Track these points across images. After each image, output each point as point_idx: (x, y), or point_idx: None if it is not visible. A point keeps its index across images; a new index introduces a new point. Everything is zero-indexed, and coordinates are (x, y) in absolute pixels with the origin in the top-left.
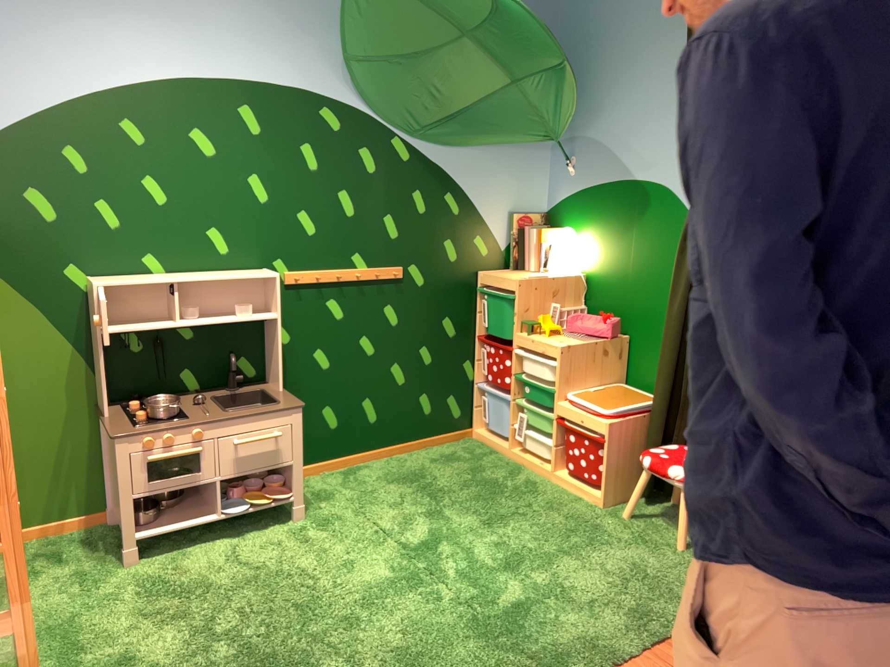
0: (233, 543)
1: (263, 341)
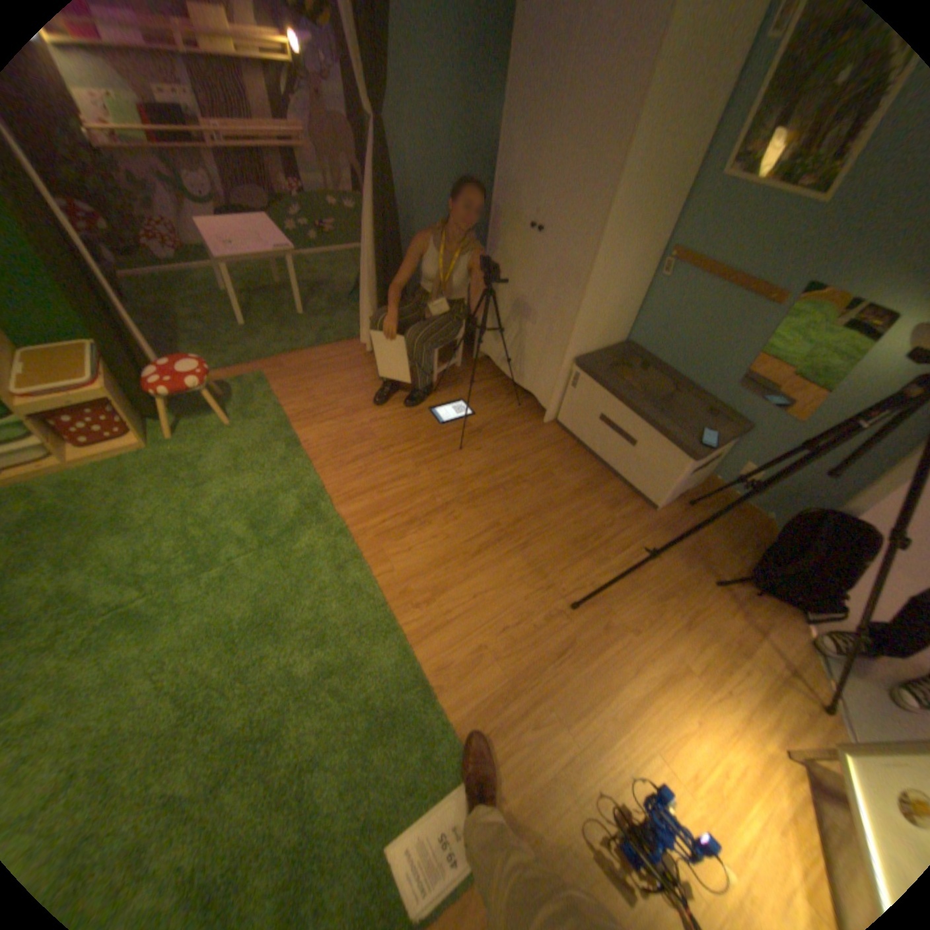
0: None
1: None
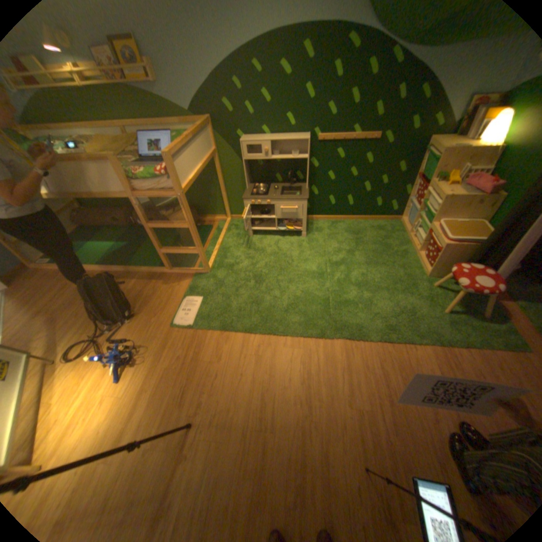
0: (279, 239)
1: (306, 166)
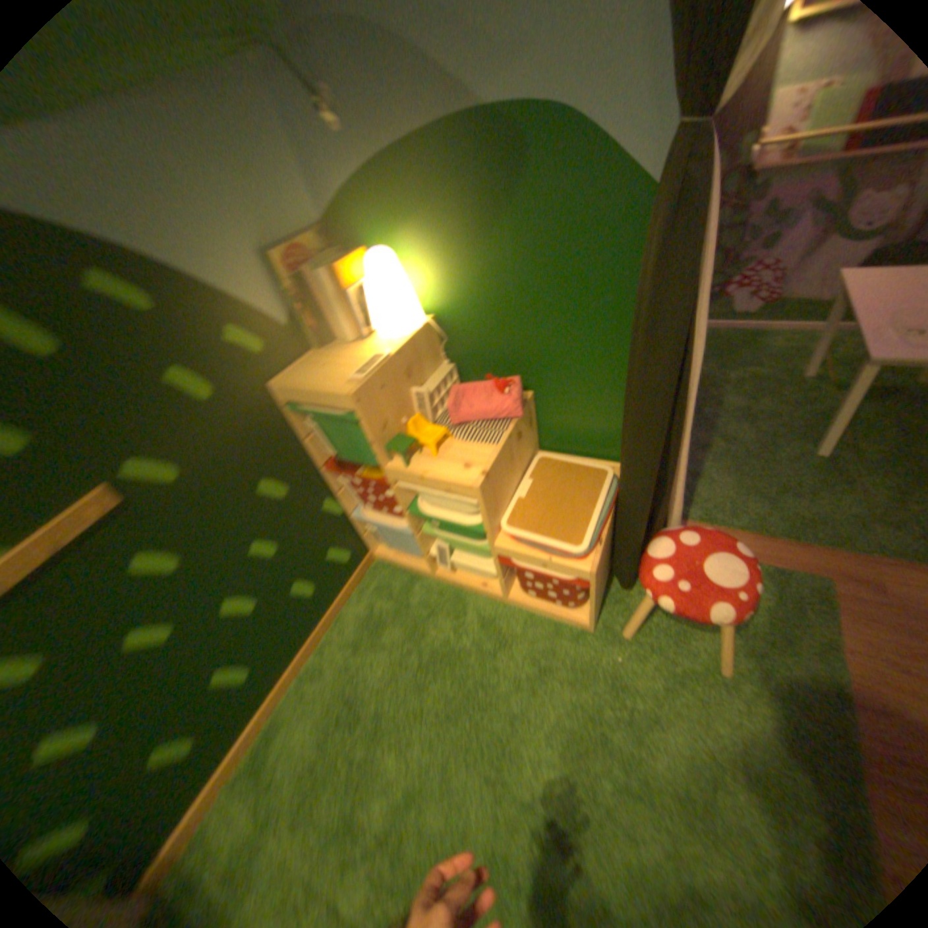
0: None
1: None
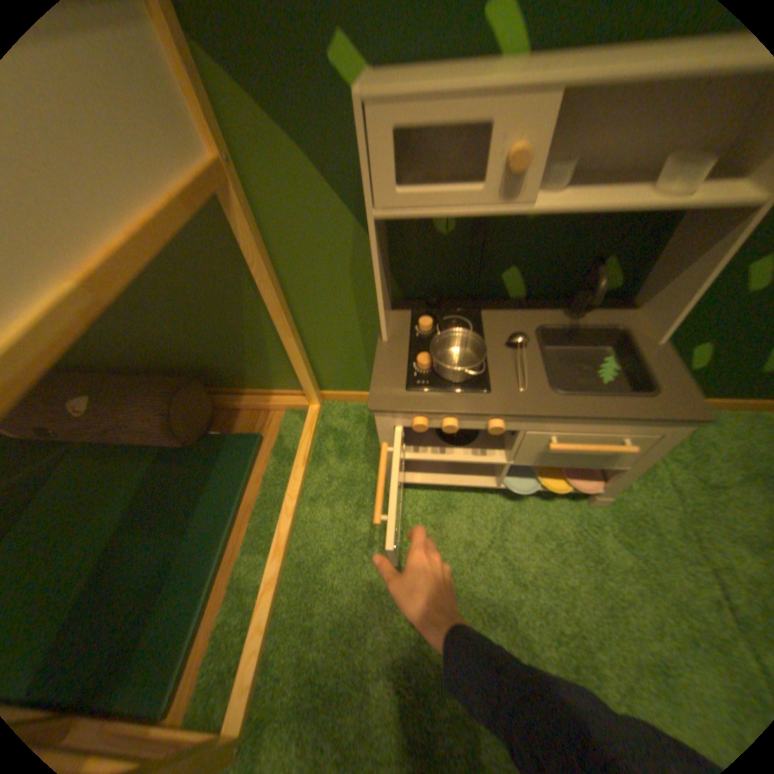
0: (506, 510)
1: (669, 233)
